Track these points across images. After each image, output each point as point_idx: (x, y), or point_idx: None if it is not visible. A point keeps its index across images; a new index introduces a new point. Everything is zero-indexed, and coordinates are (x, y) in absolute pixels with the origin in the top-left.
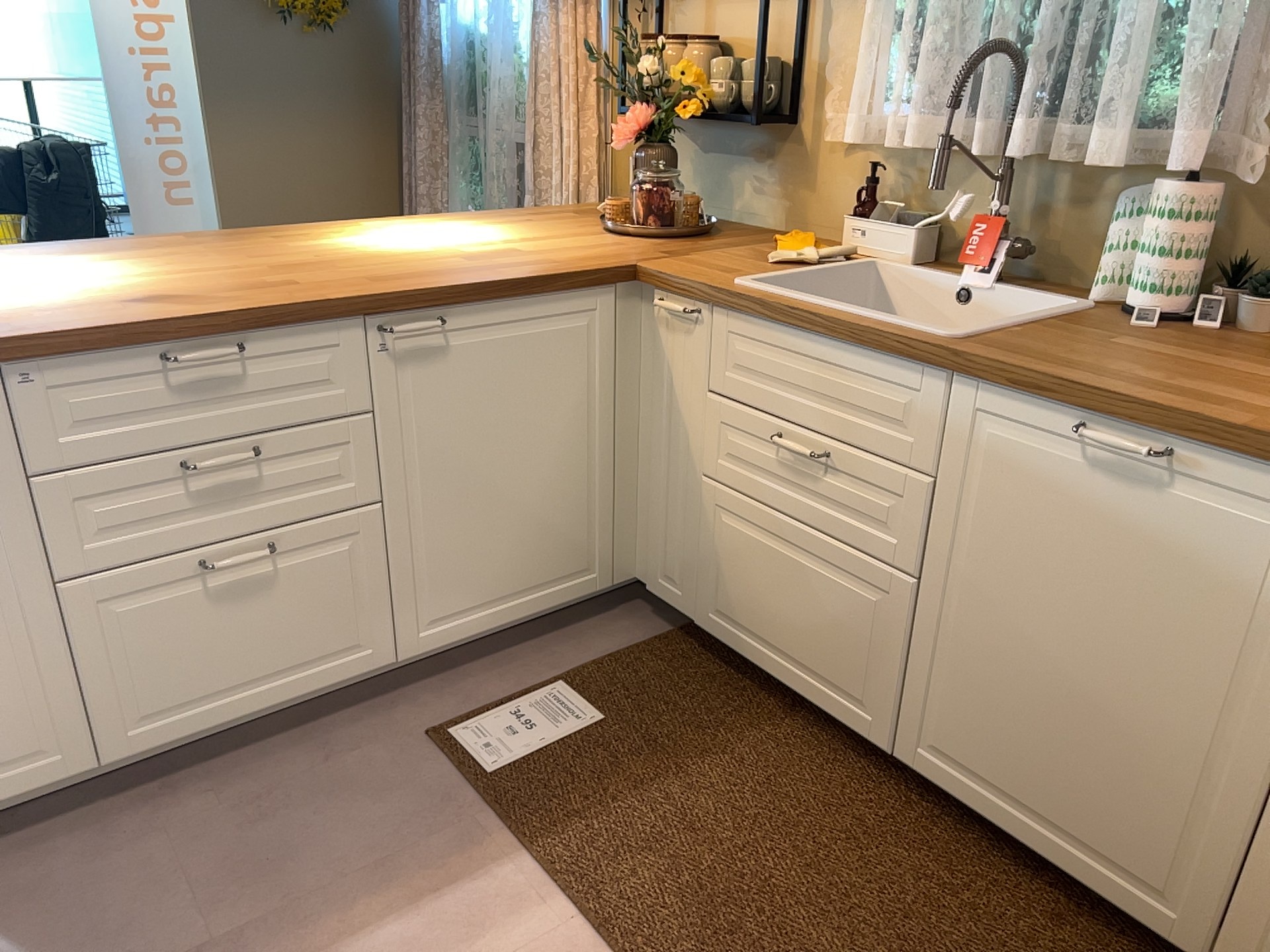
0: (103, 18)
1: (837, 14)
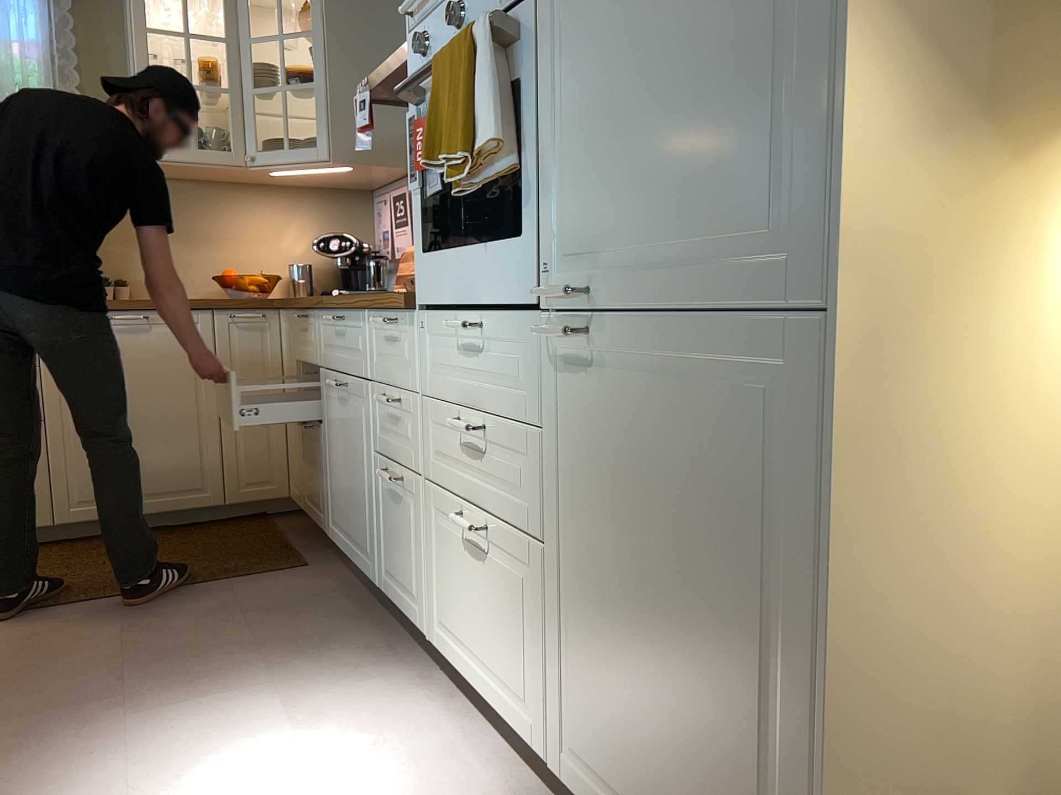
0: None
1: None
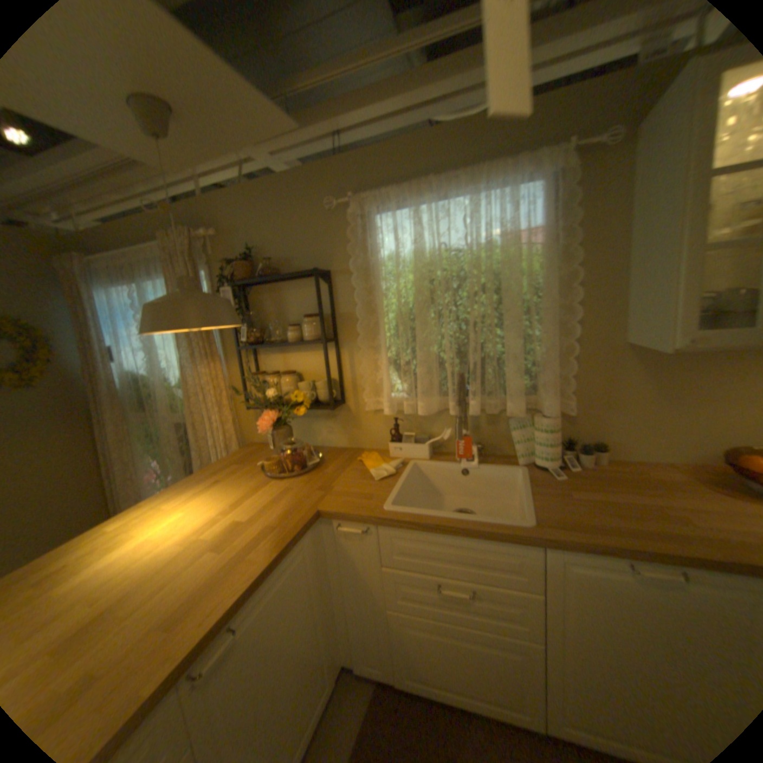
0: None
1: (363, 358)
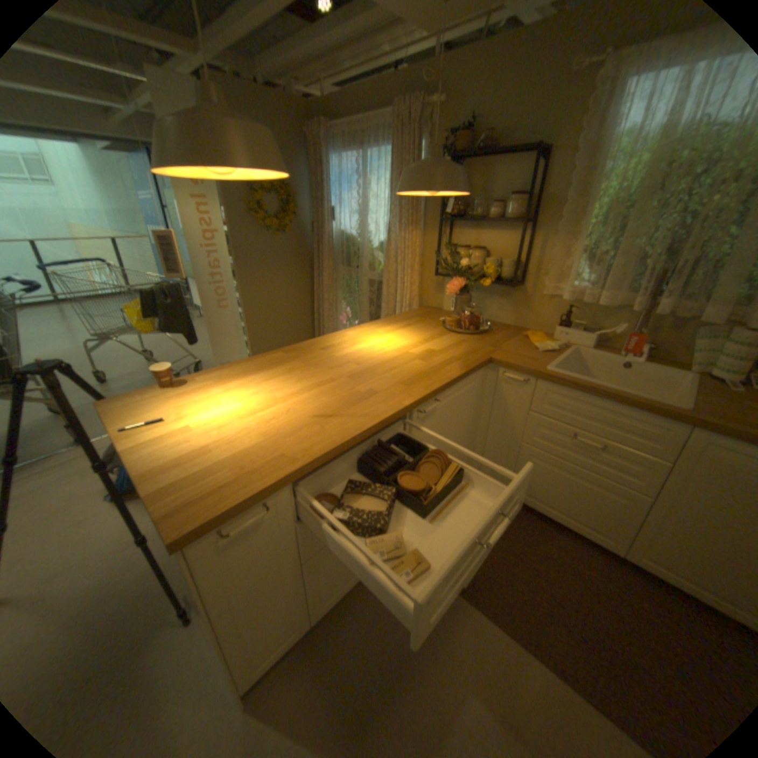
0: (185, 231)
1: (557, 242)
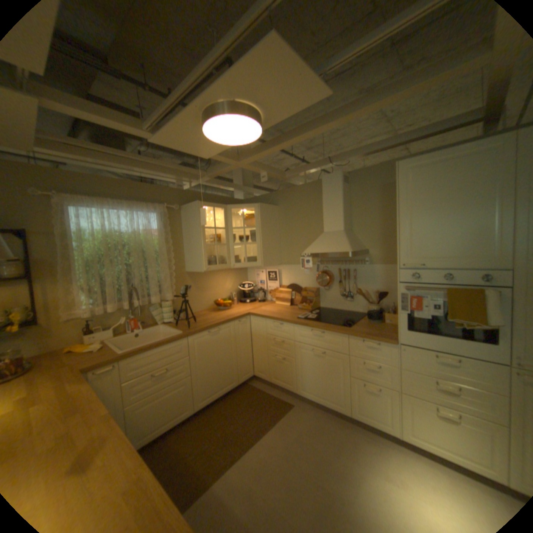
0: None
1: (59, 290)
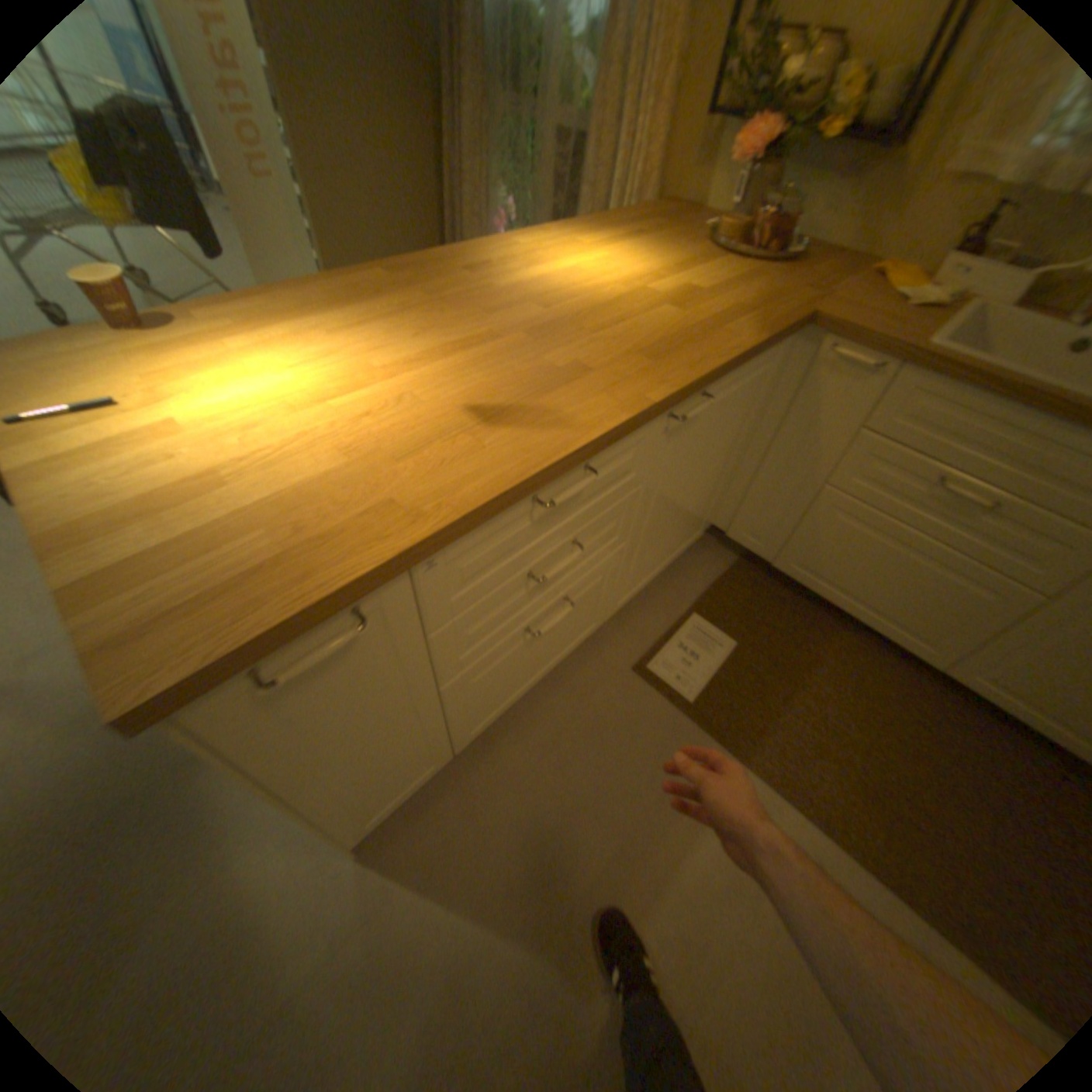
0: None
1: None
